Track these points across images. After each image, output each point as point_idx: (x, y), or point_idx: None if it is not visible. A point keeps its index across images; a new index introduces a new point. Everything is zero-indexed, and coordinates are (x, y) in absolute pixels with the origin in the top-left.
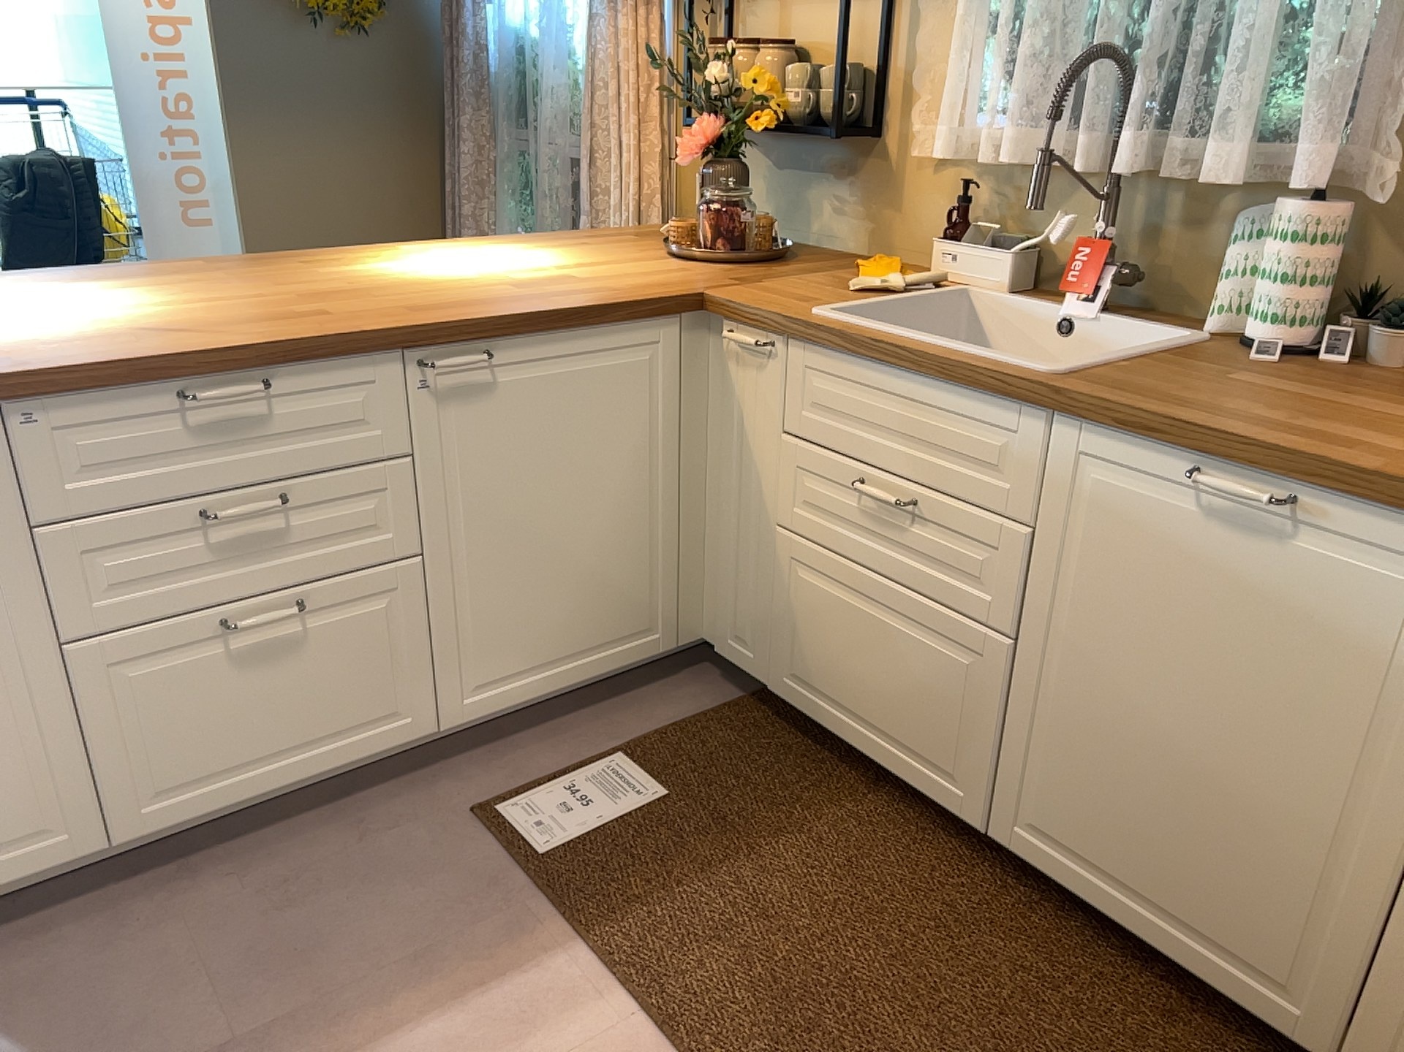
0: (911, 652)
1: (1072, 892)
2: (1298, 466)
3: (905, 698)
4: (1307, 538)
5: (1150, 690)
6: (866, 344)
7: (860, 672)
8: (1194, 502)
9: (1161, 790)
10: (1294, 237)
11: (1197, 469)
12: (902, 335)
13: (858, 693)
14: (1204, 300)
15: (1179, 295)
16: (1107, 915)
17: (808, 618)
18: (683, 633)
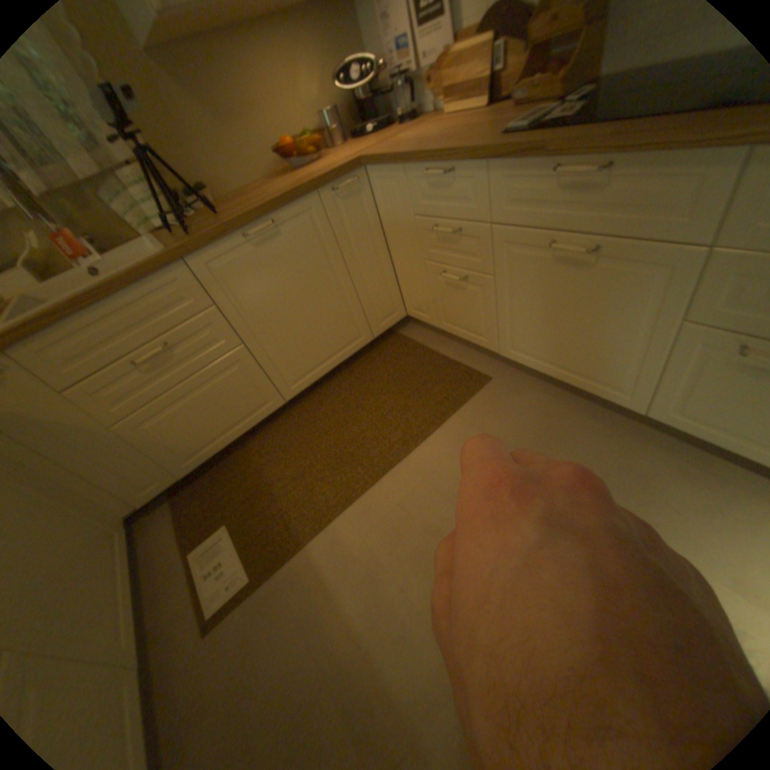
0: (216, 390)
1: (313, 381)
2: (266, 208)
3: (230, 405)
4: (281, 228)
5: (285, 309)
6: (66, 308)
7: (207, 421)
8: (249, 245)
9: (308, 330)
10: (139, 178)
11: (242, 233)
12: (74, 293)
13: (213, 427)
14: (119, 232)
15: (108, 237)
16: (323, 374)
17: (167, 436)
18: (117, 523)
